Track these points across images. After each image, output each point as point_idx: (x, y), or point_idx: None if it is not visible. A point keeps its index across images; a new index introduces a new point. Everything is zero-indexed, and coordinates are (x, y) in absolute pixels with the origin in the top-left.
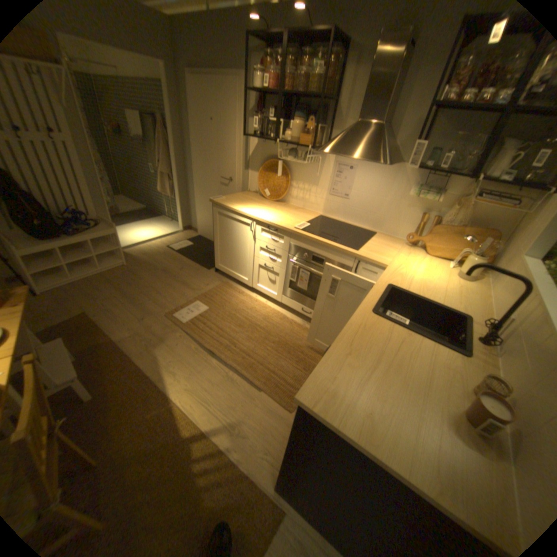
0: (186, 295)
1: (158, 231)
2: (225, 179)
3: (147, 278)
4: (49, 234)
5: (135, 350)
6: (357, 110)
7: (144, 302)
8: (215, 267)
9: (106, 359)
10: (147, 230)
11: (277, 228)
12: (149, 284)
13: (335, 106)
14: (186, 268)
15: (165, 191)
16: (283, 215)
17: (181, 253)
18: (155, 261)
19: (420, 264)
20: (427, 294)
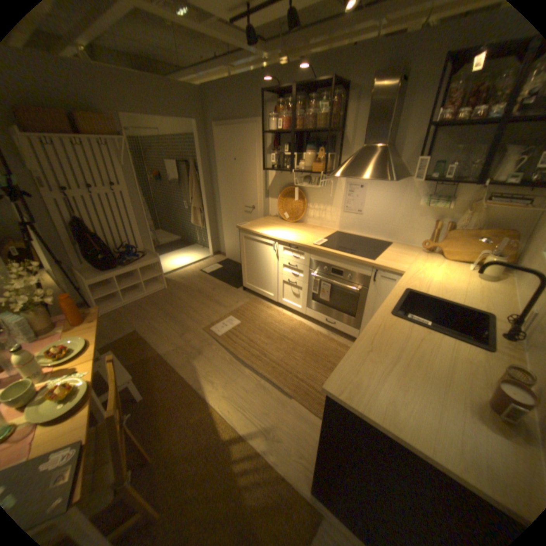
0: (218, 312)
1: (192, 257)
2: (248, 207)
3: (185, 298)
4: (107, 265)
5: (178, 362)
6: (362, 137)
7: (183, 320)
8: (243, 285)
9: (154, 370)
10: (183, 257)
11: (297, 245)
12: (187, 304)
13: (341, 136)
14: (217, 288)
15: (197, 223)
16: (302, 234)
17: (212, 274)
18: (191, 283)
19: (438, 268)
20: (446, 296)
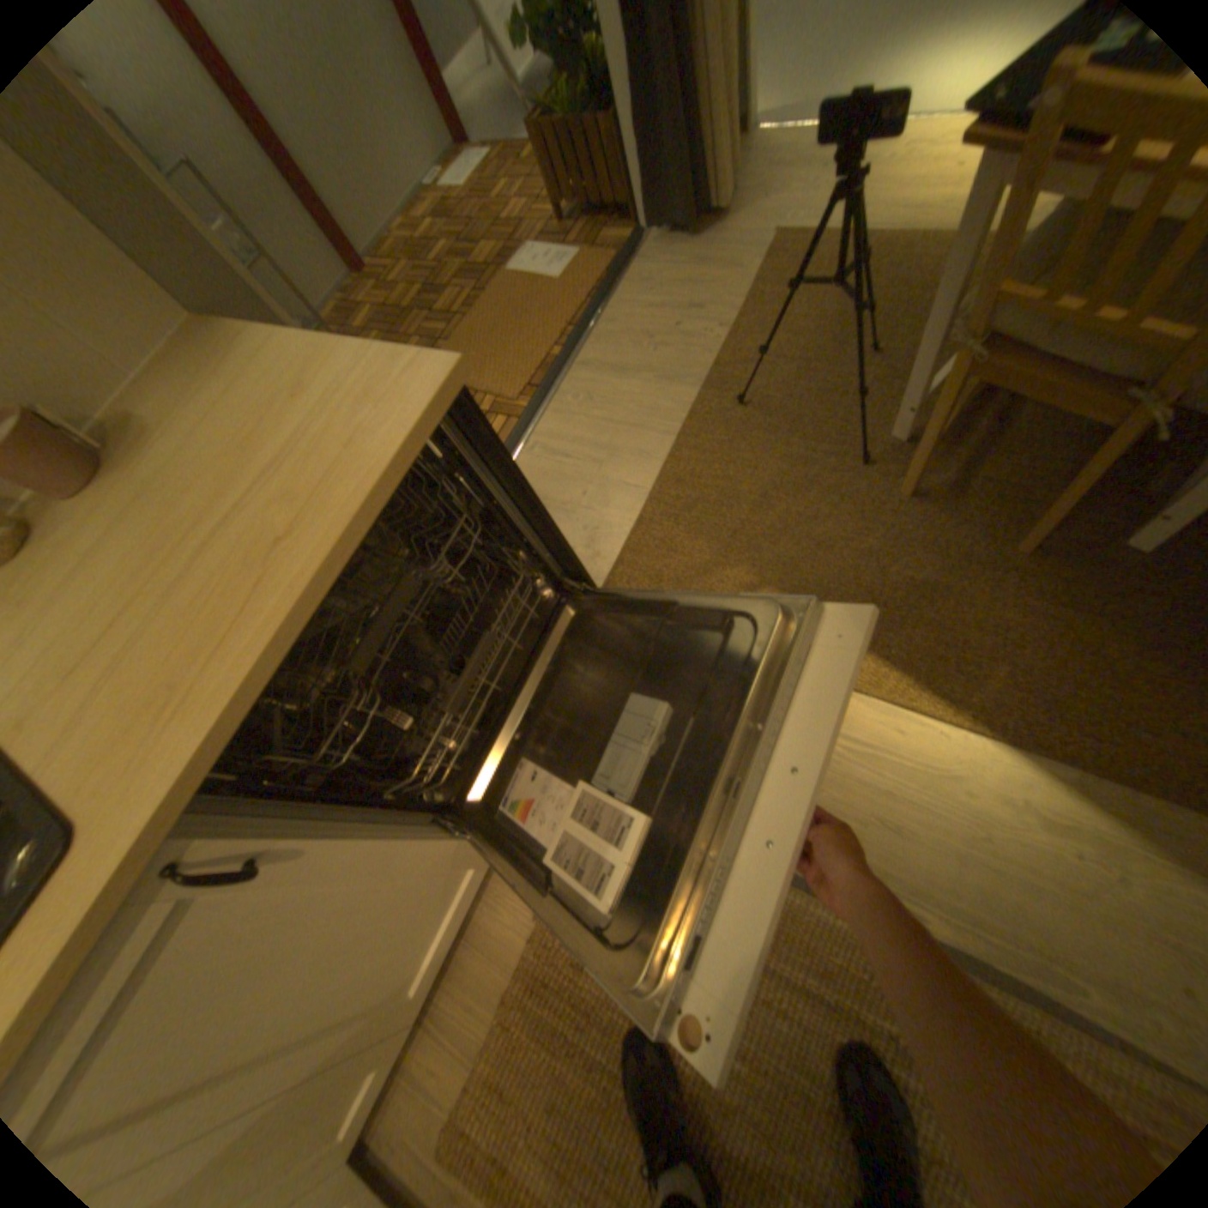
0: None
1: None
2: None
3: None
4: None
5: None
6: None
7: None
8: None
9: None
10: None
11: None
12: None
13: None
14: None
15: None
16: None
17: None
18: None
19: None
20: None
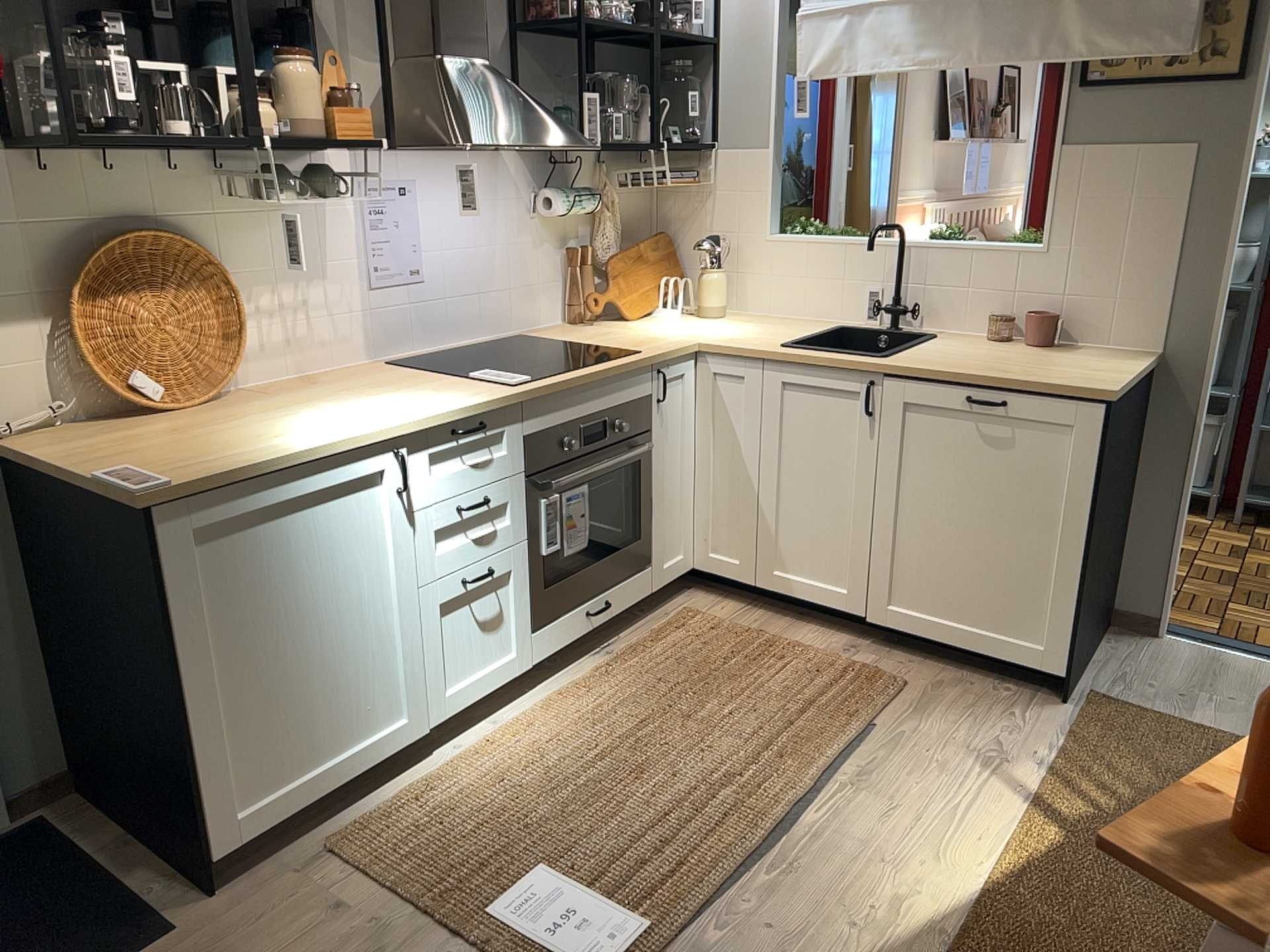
0: None
1: None
2: None
3: None
4: None
5: None
6: (368, 31)
7: None
8: (210, 861)
9: None
10: None
11: (485, 412)
12: None
13: (313, 19)
14: None
15: None
16: (383, 395)
17: None
18: None
19: (673, 328)
20: (791, 335)
